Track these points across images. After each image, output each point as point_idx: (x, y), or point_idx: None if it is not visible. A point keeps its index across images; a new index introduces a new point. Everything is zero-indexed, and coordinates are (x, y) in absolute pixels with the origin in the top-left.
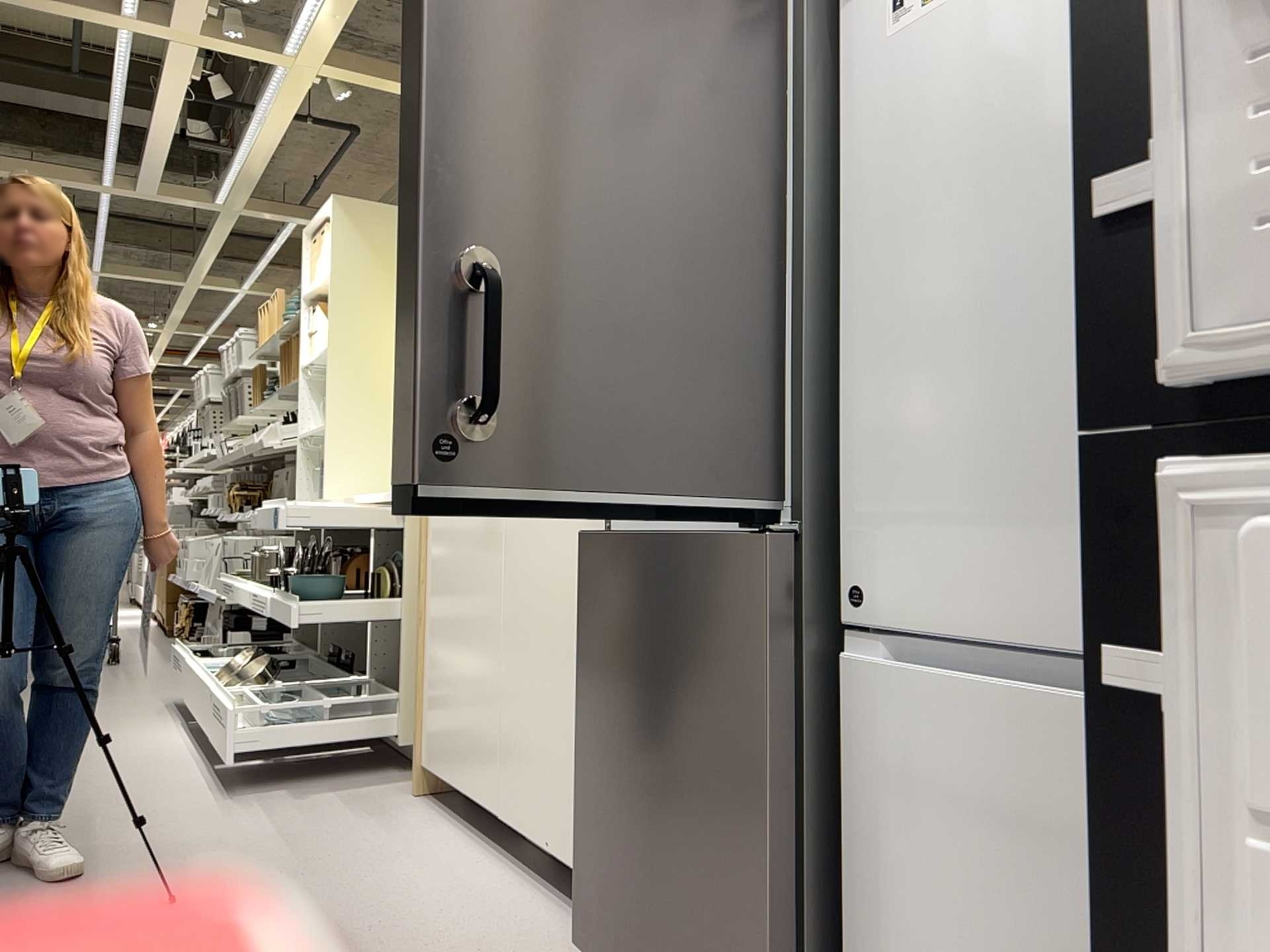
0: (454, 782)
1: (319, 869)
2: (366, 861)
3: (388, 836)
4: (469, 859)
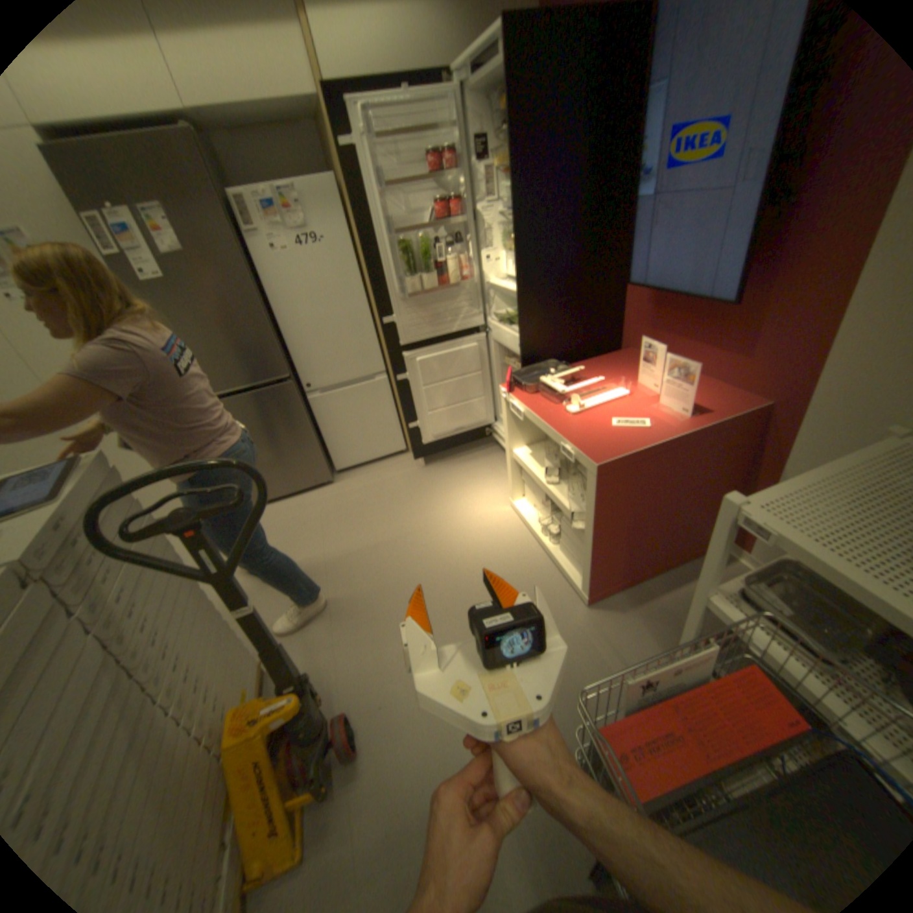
0: None
1: None
2: None
3: None
4: None
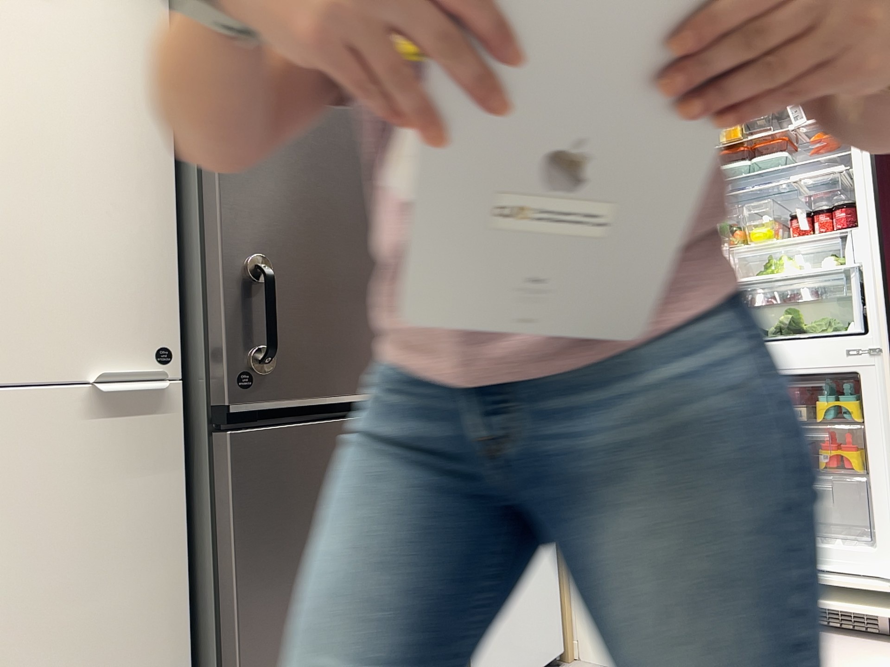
0: None
1: None
2: None
3: None
4: None
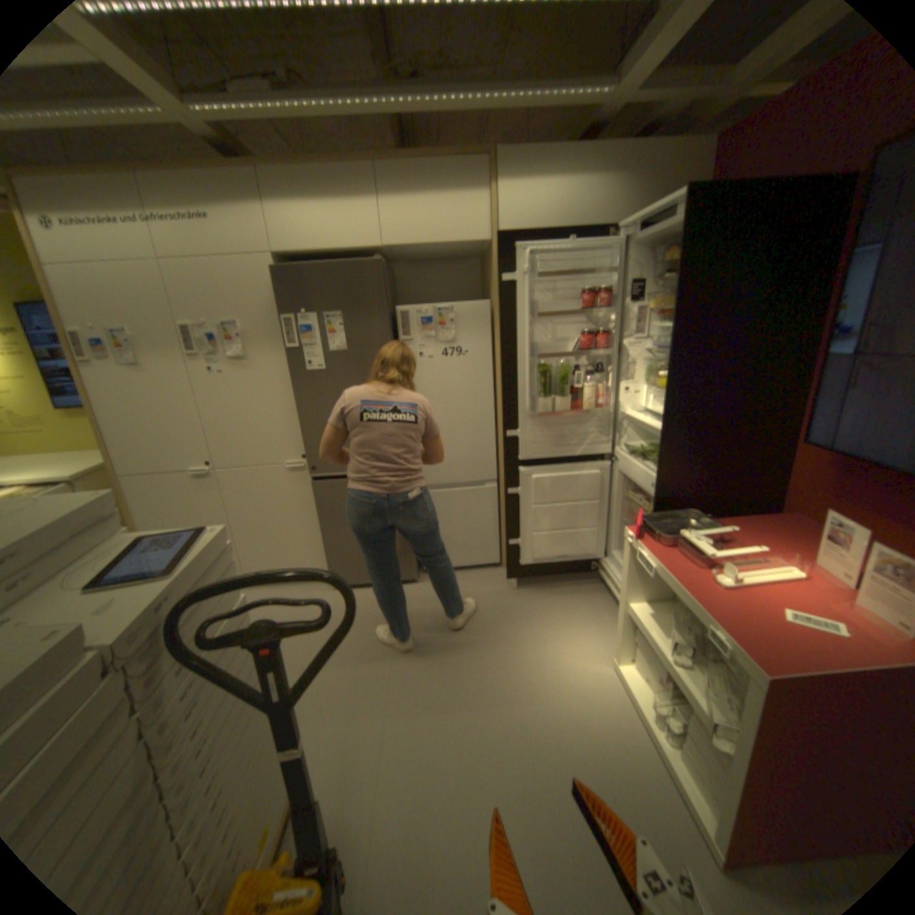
0: None
1: None
2: None
3: None
4: None
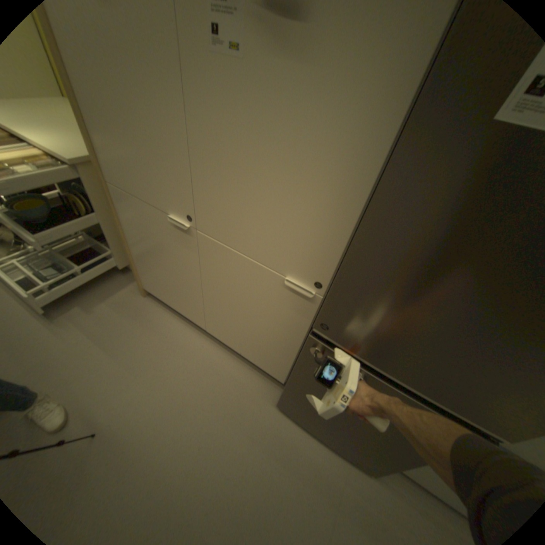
0: (171, 305)
1: (140, 372)
2: (157, 358)
3: (153, 334)
4: (197, 342)
